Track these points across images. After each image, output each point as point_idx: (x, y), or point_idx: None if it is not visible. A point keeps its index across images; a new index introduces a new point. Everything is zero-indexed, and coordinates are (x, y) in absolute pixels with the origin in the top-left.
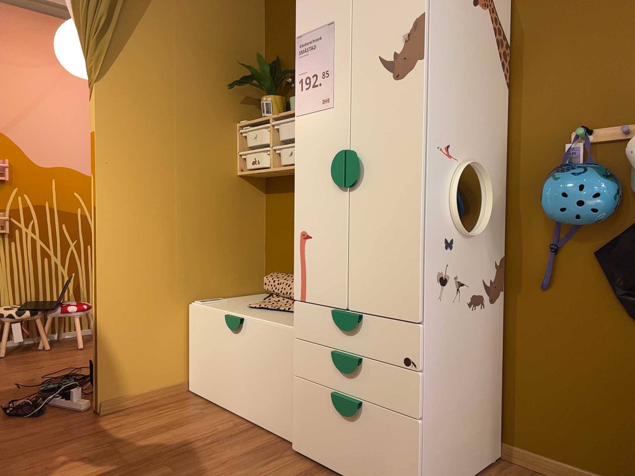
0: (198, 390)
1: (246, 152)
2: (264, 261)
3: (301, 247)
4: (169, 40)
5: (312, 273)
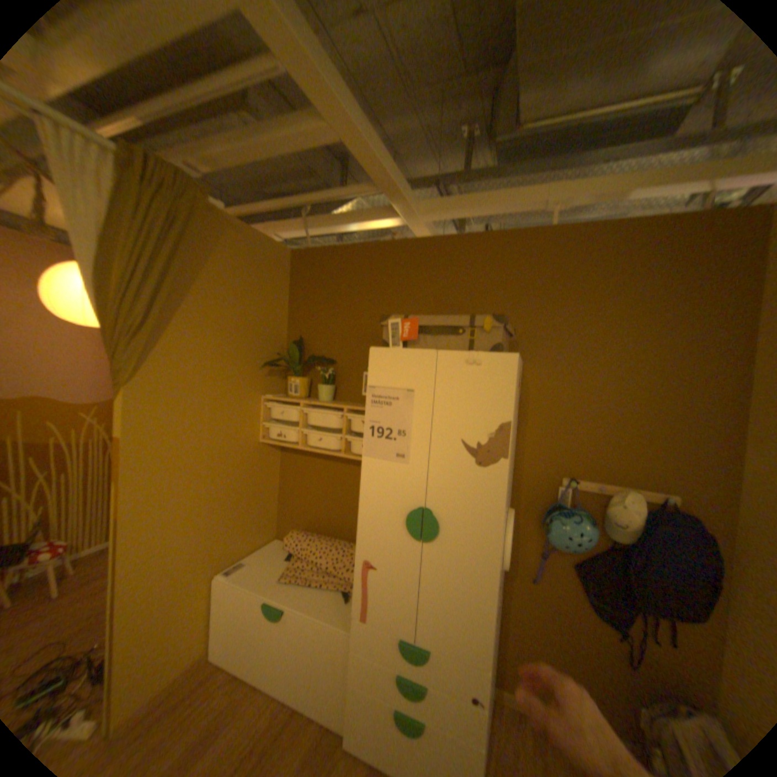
0: (222, 664)
1: (272, 426)
2: (277, 511)
3: (364, 574)
4: (205, 328)
5: (375, 602)
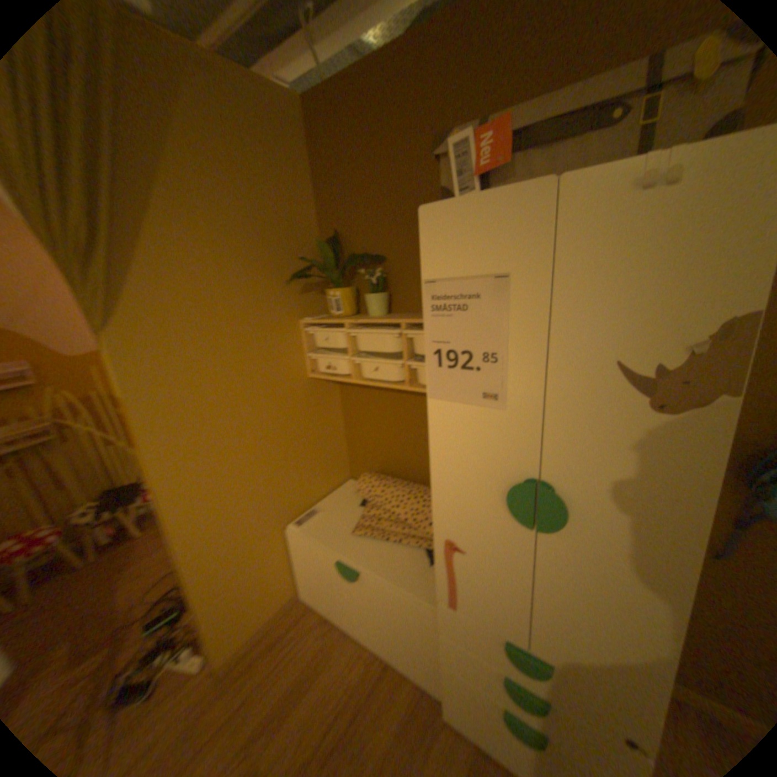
0: (310, 605)
1: (316, 356)
2: (346, 450)
3: (447, 556)
4: (192, 235)
5: (467, 591)
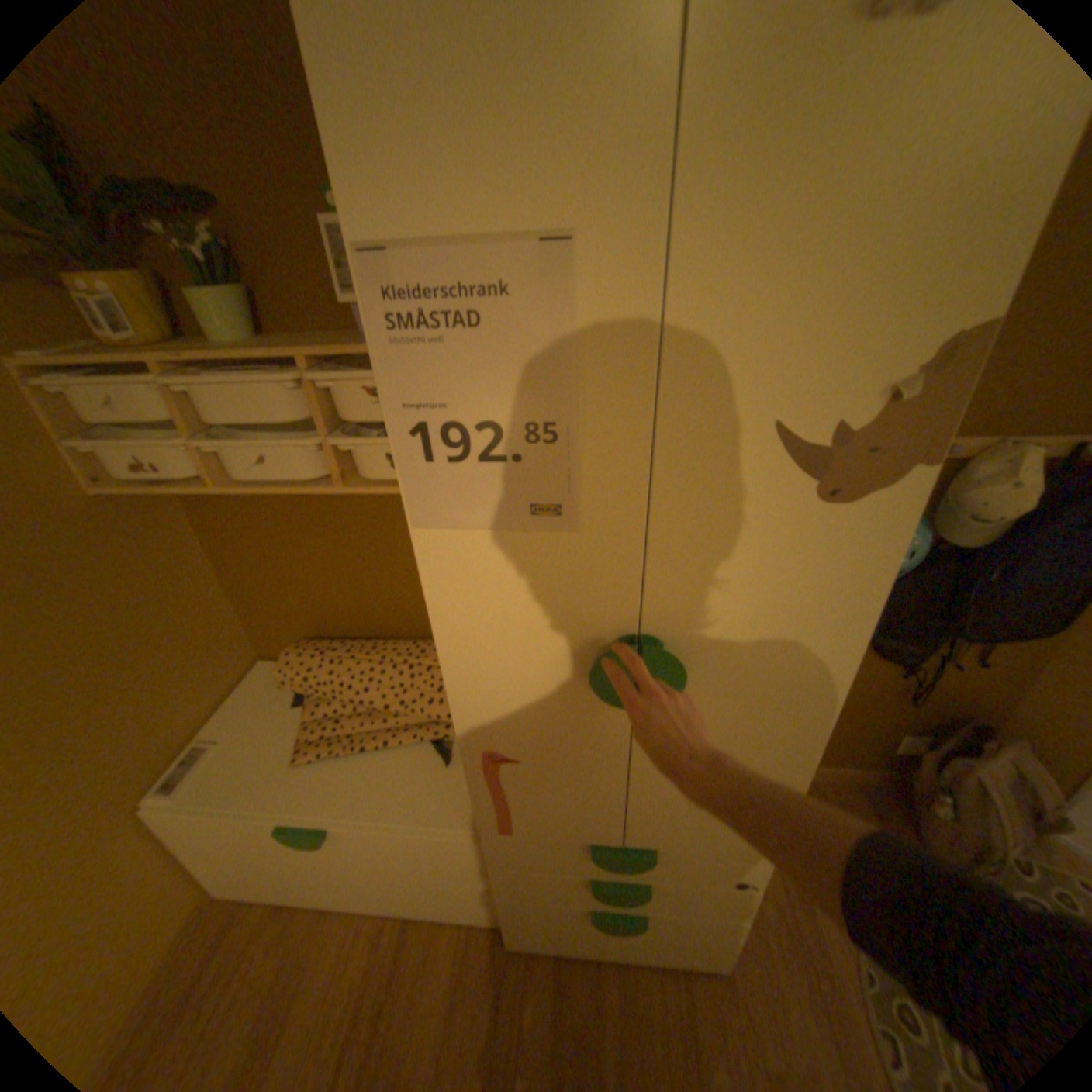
0: (241, 897)
1: (92, 443)
2: (234, 613)
3: (488, 772)
4: None
5: (528, 806)
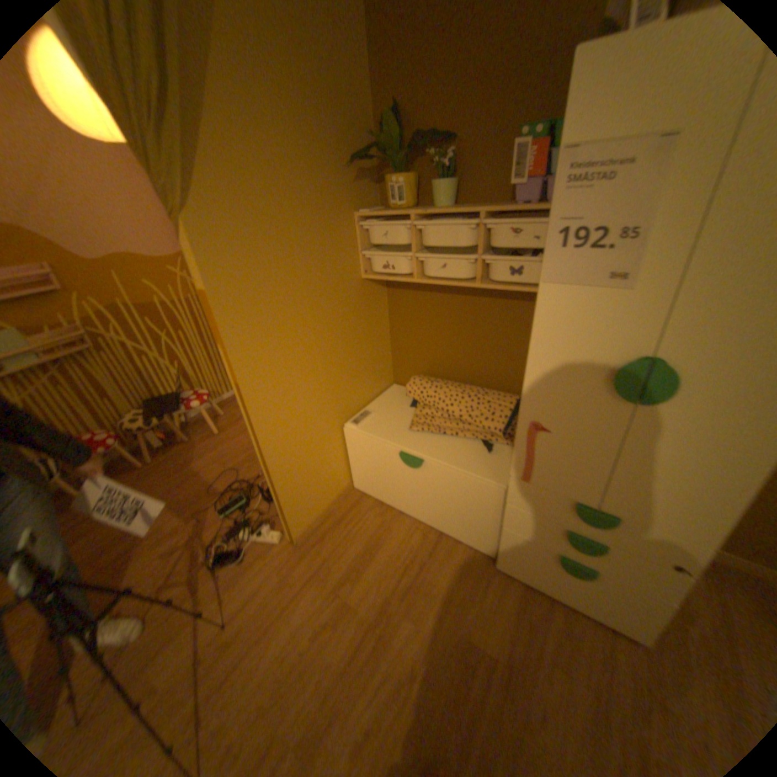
0: (366, 490)
1: (373, 253)
2: (390, 355)
3: (530, 435)
4: (255, 97)
5: (545, 463)
